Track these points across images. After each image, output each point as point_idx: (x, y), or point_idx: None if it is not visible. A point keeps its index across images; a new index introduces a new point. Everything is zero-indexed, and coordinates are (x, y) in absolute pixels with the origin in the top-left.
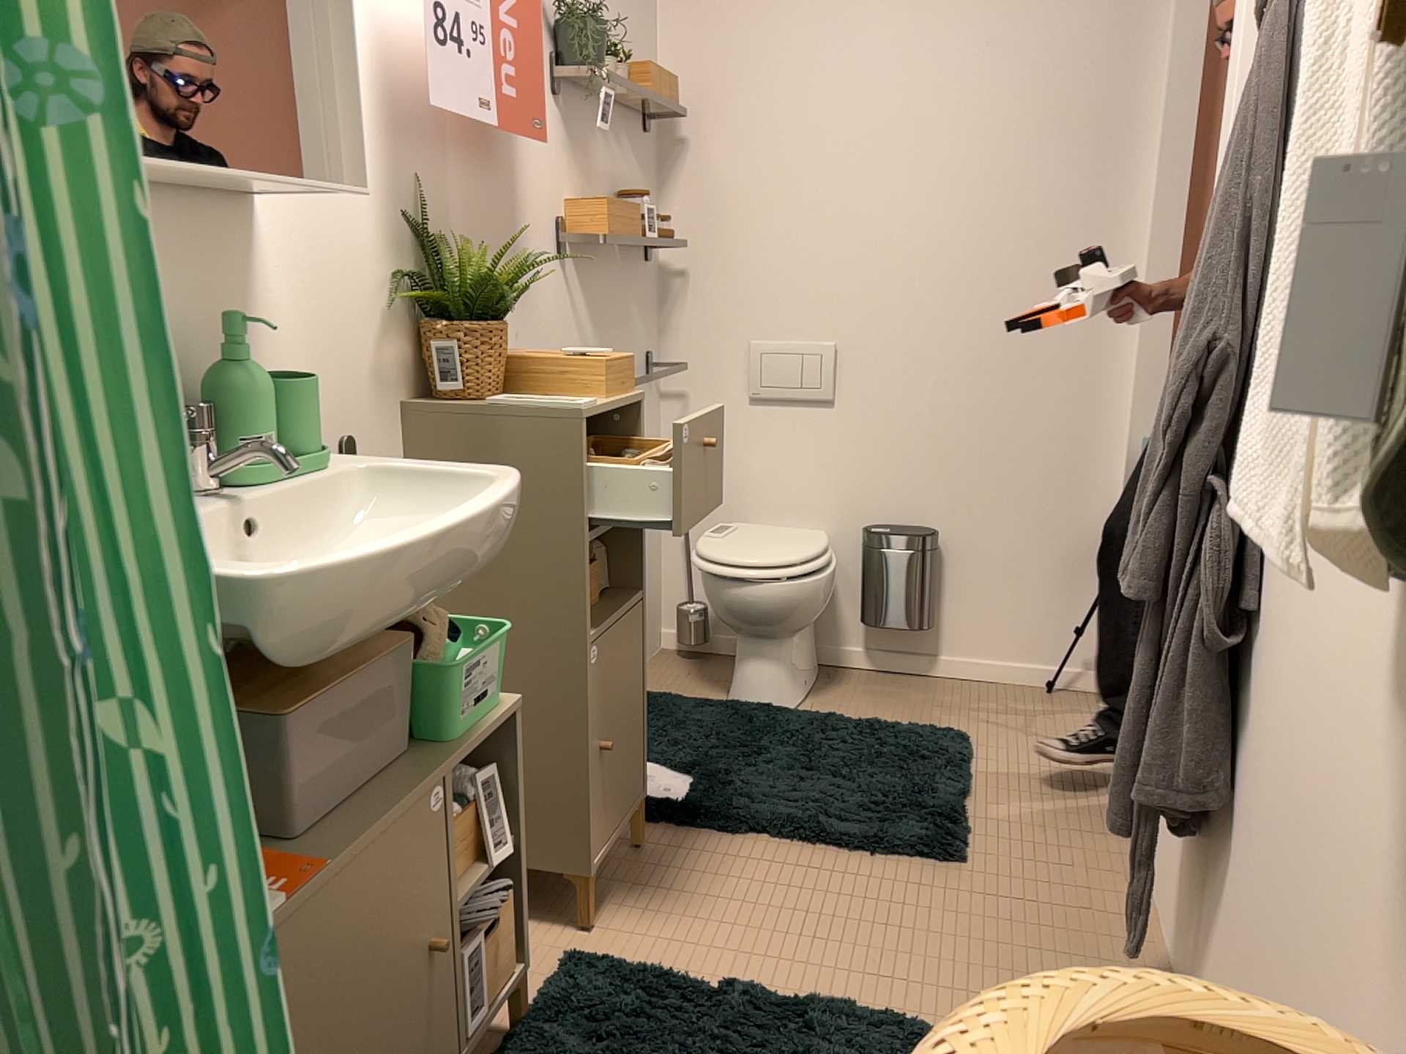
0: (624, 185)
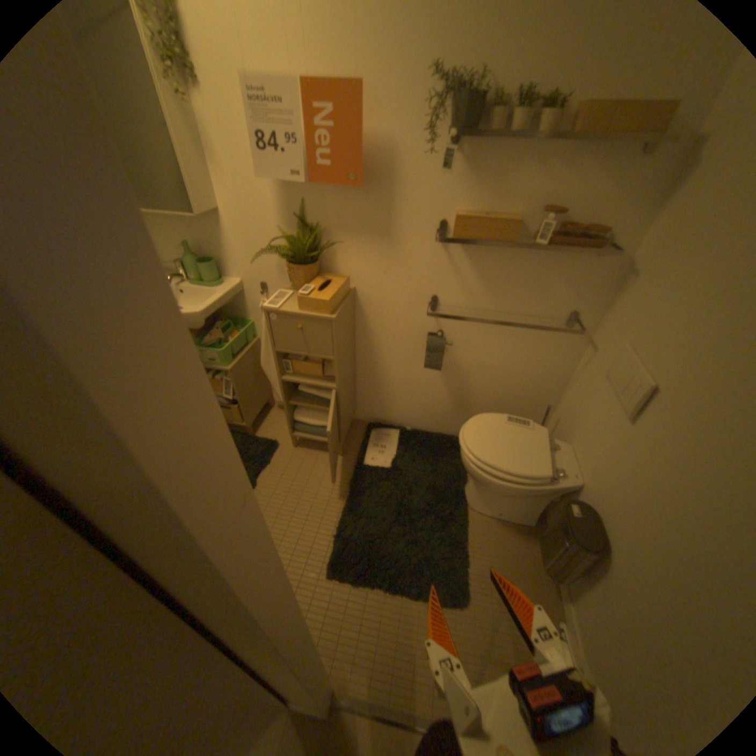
0: (569, 192)
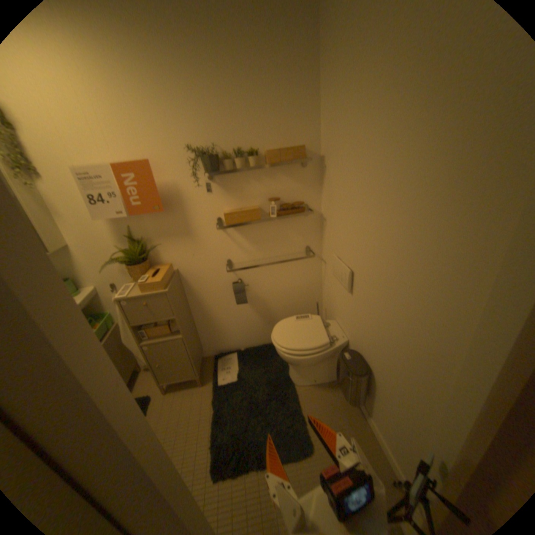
0: (277, 189)
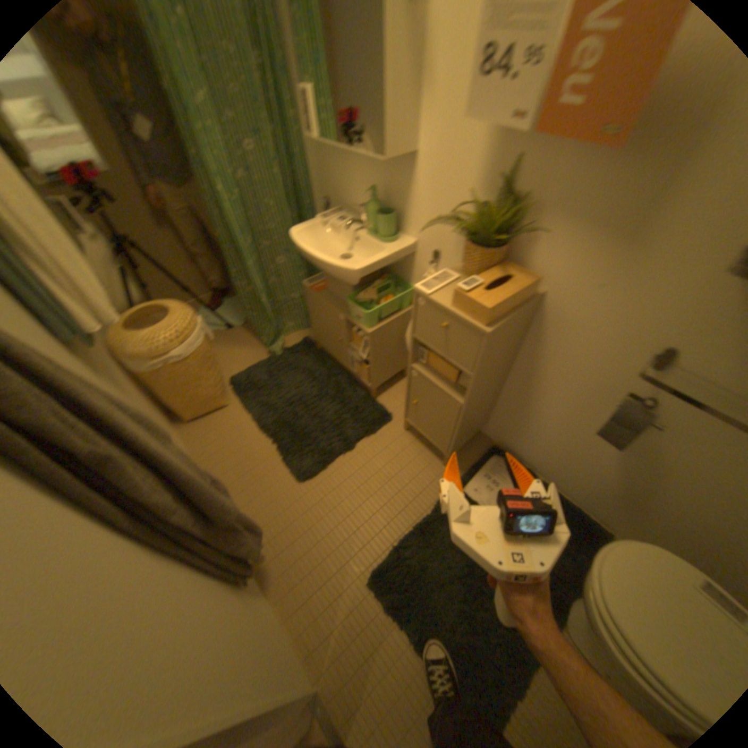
0: None
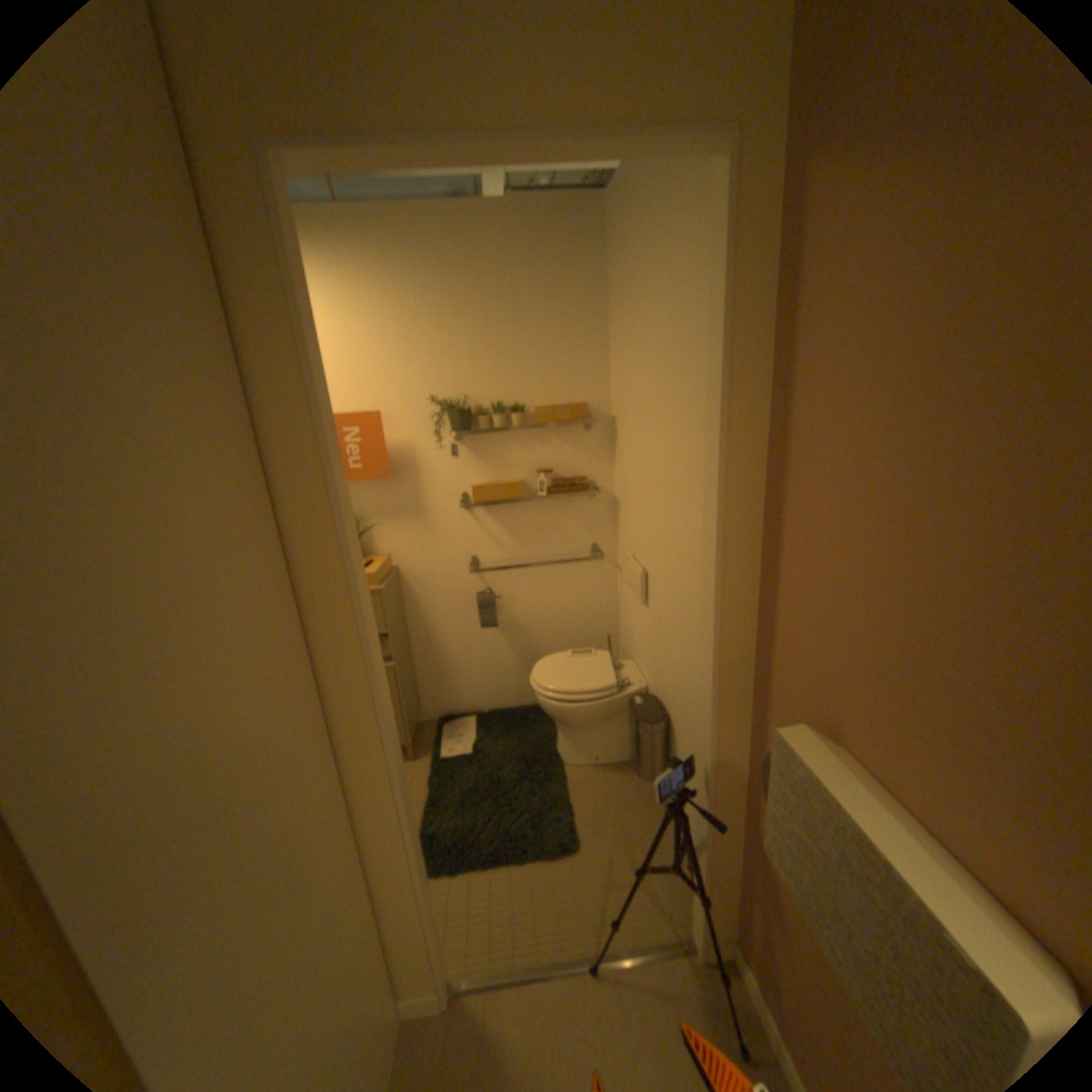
0: (551, 461)
